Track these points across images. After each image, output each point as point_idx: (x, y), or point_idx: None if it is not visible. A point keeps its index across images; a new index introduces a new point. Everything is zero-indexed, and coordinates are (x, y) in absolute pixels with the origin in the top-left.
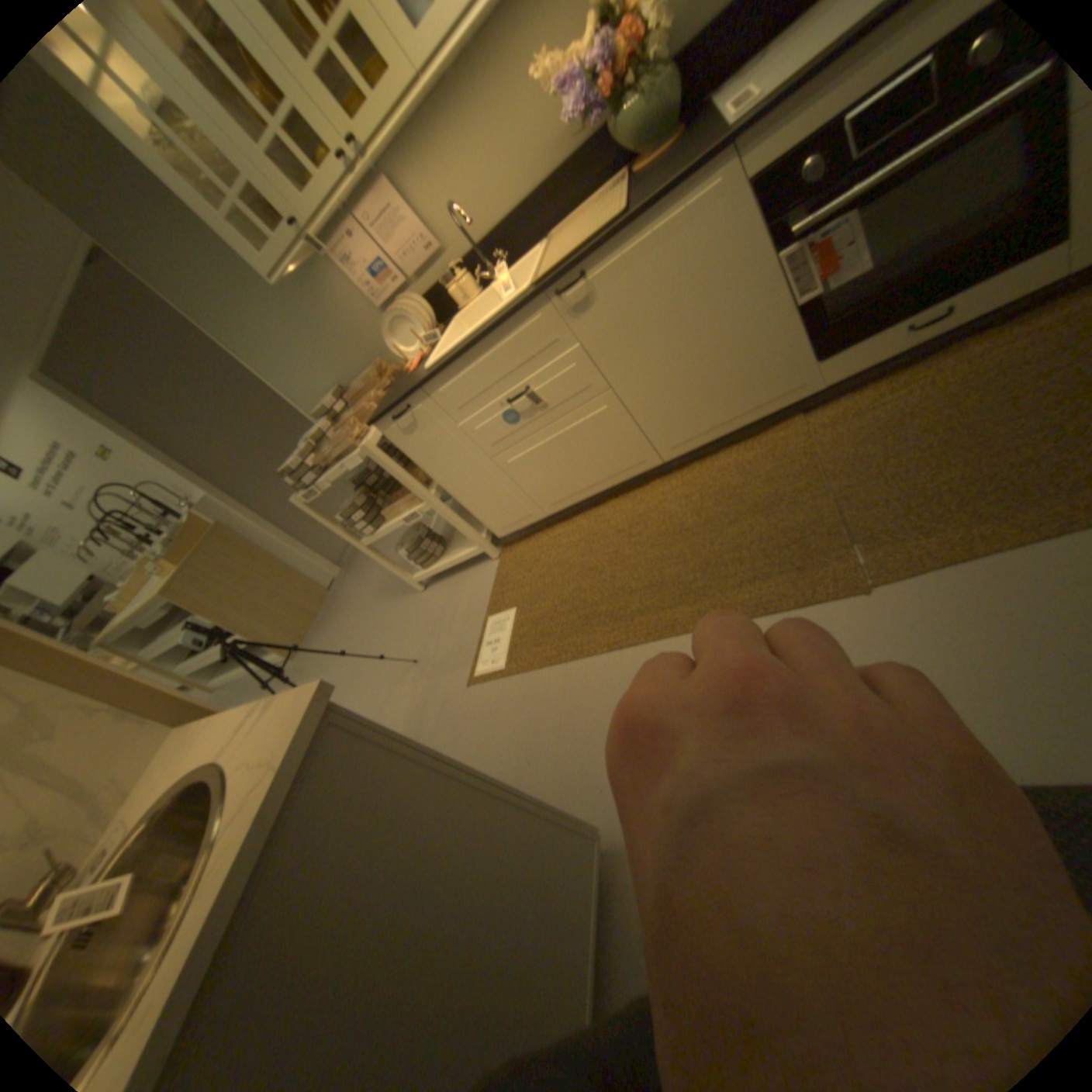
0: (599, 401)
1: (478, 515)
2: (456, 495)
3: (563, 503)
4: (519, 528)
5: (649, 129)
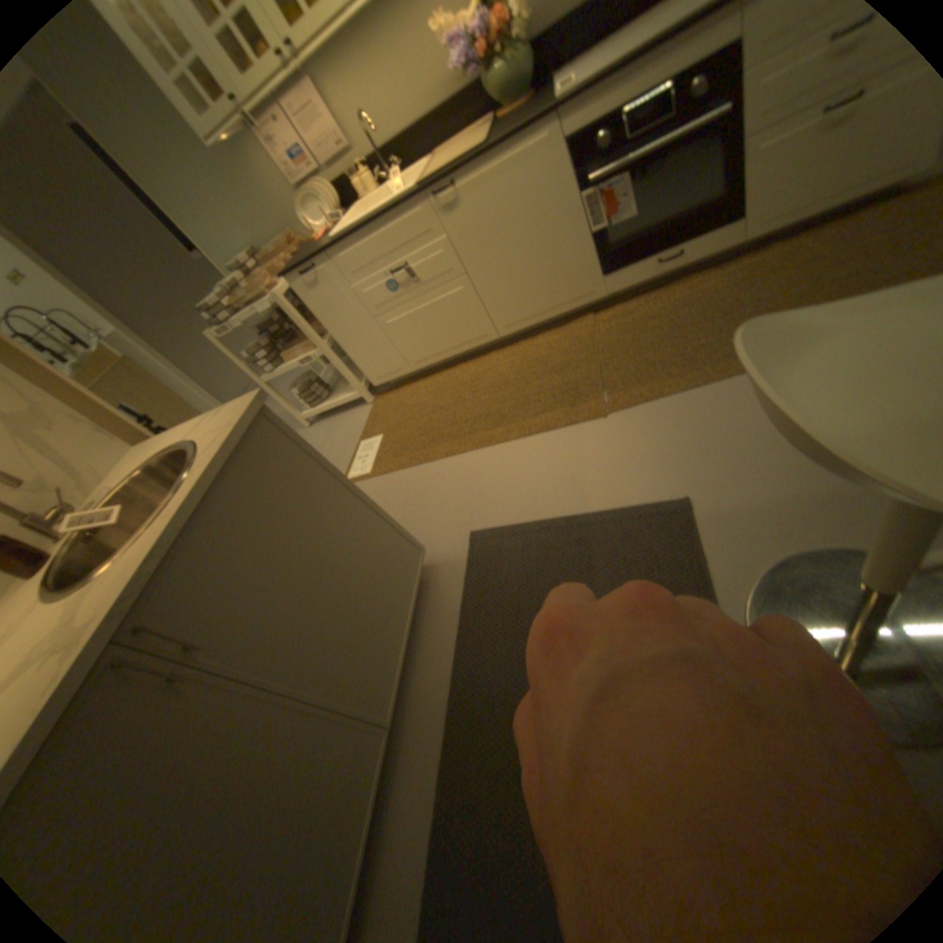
0: (458, 282)
1: (359, 365)
2: (344, 346)
3: (426, 362)
4: (391, 380)
5: (509, 87)
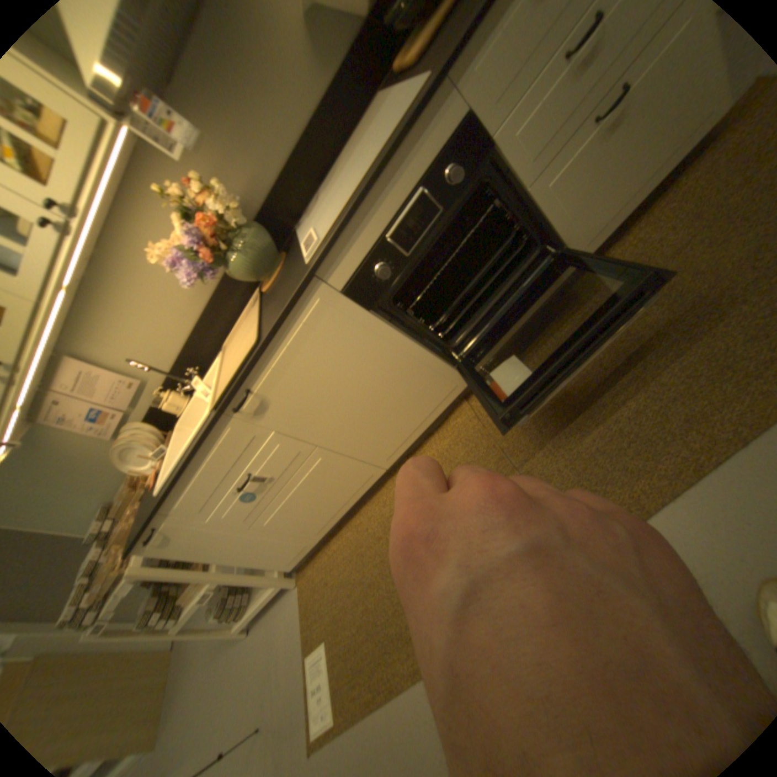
0: (314, 458)
1: (262, 567)
2: (235, 564)
3: (327, 528)
4: (302, 559)
5: (258, 269)
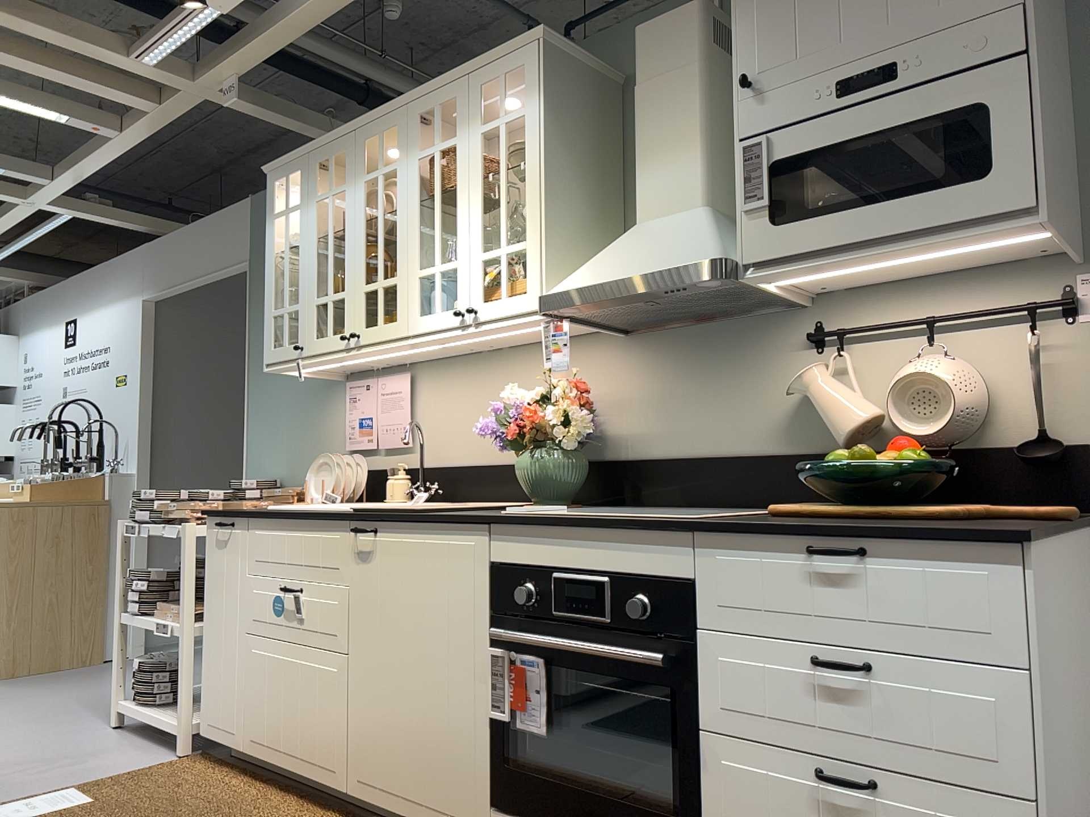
0: (333, 659)
1: (202, 685)
2: (203, 644)
3: (258, 750)
4: (216, 741)
5: (534, 486)
